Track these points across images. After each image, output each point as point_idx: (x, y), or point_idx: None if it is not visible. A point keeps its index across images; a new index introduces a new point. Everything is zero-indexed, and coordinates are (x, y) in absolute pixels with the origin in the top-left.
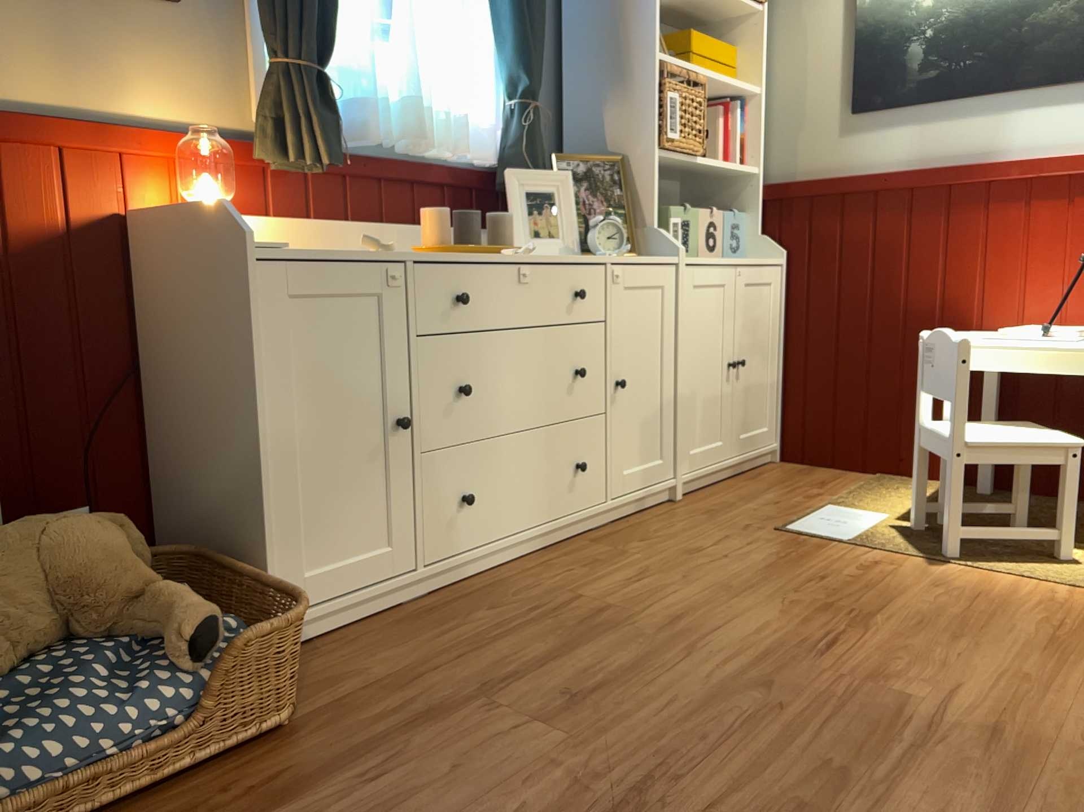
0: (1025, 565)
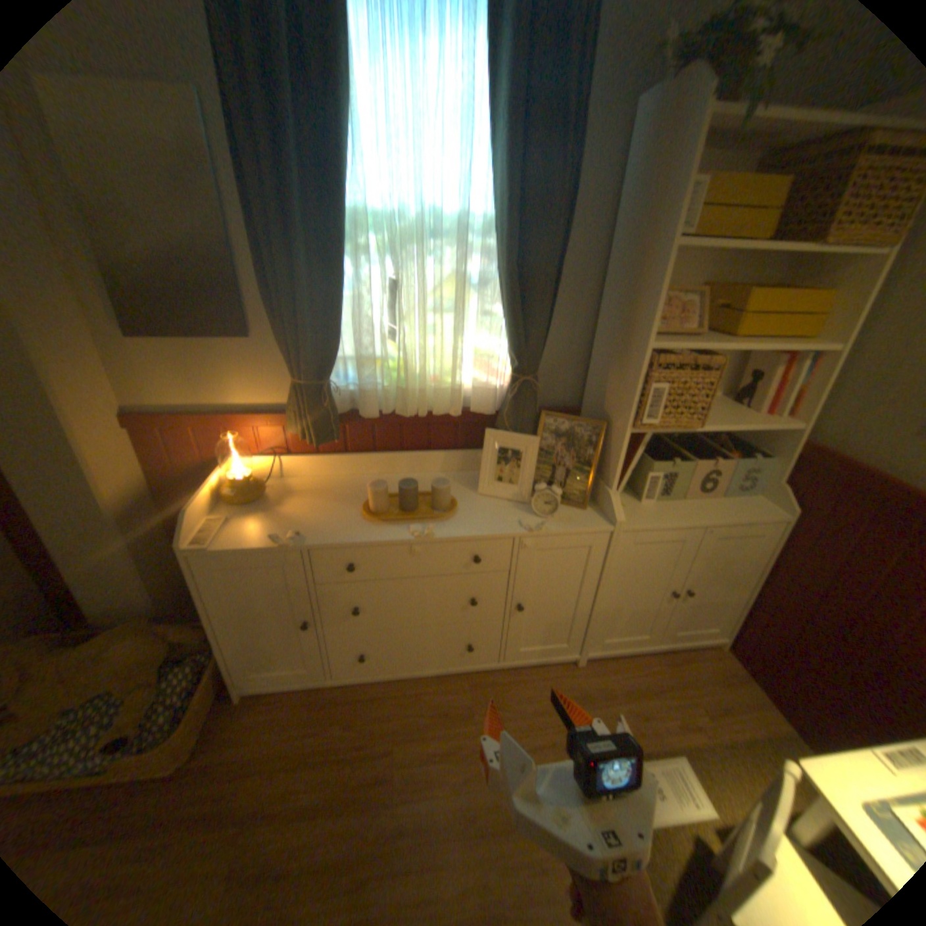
0: None
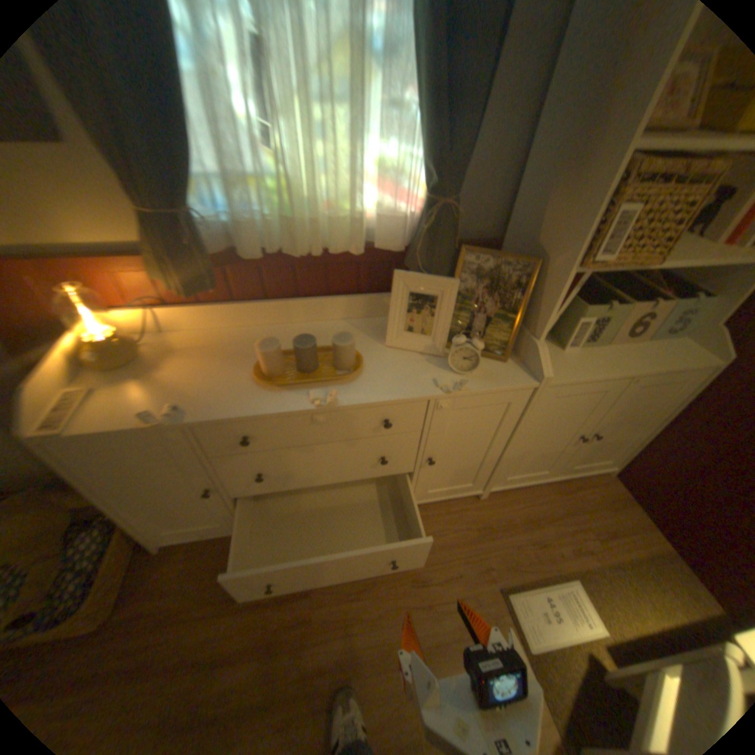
0: None
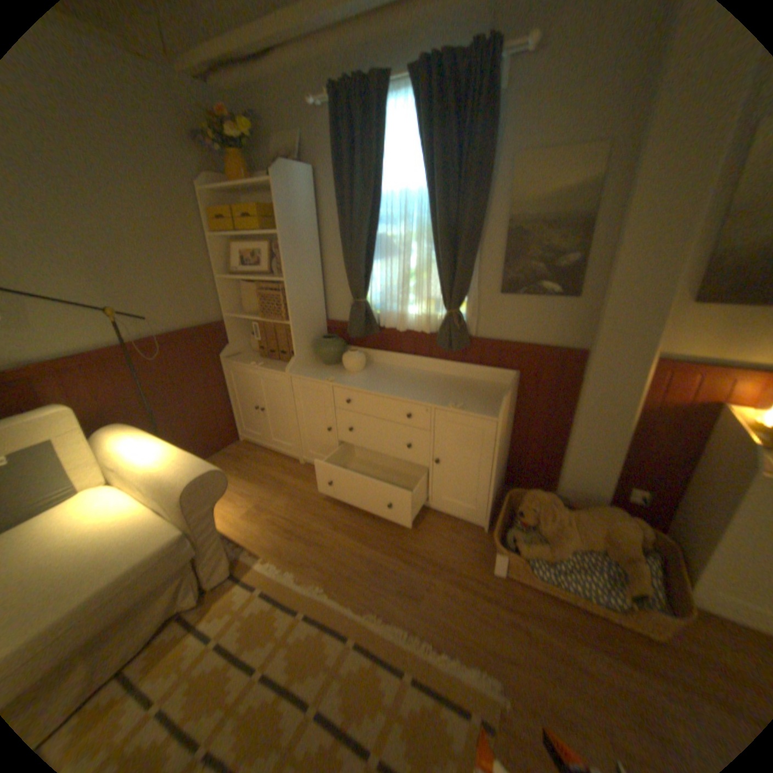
0: None
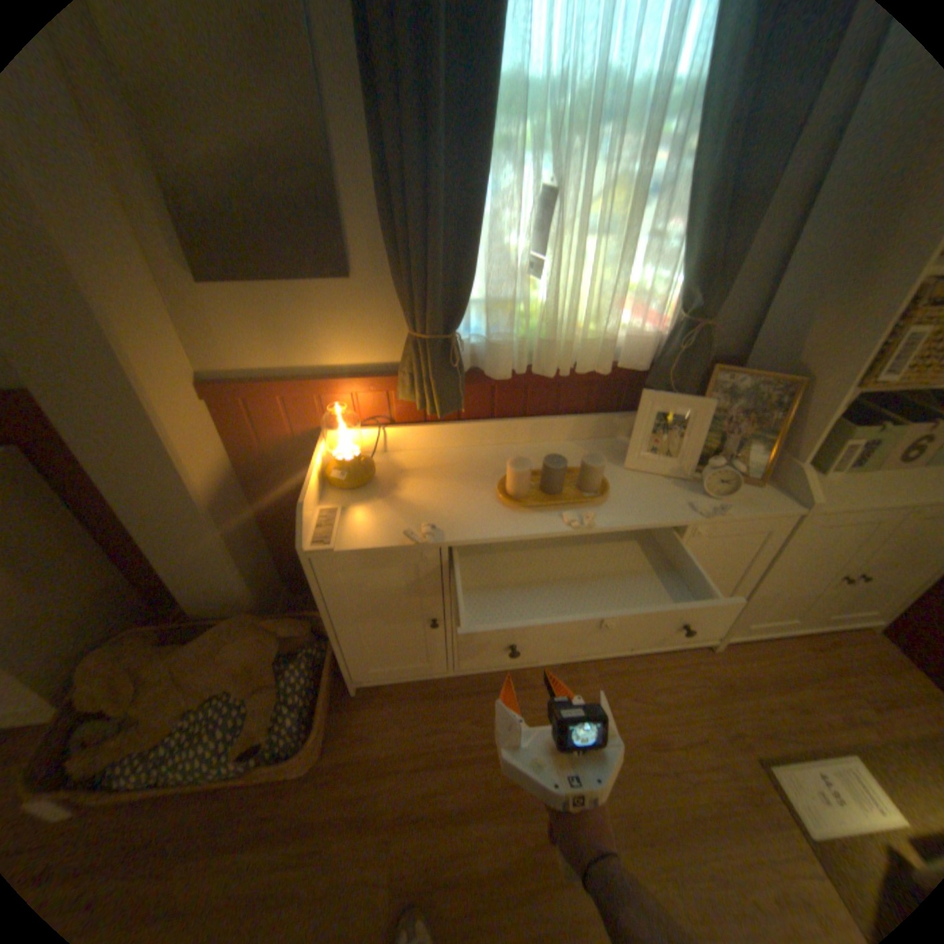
0: None
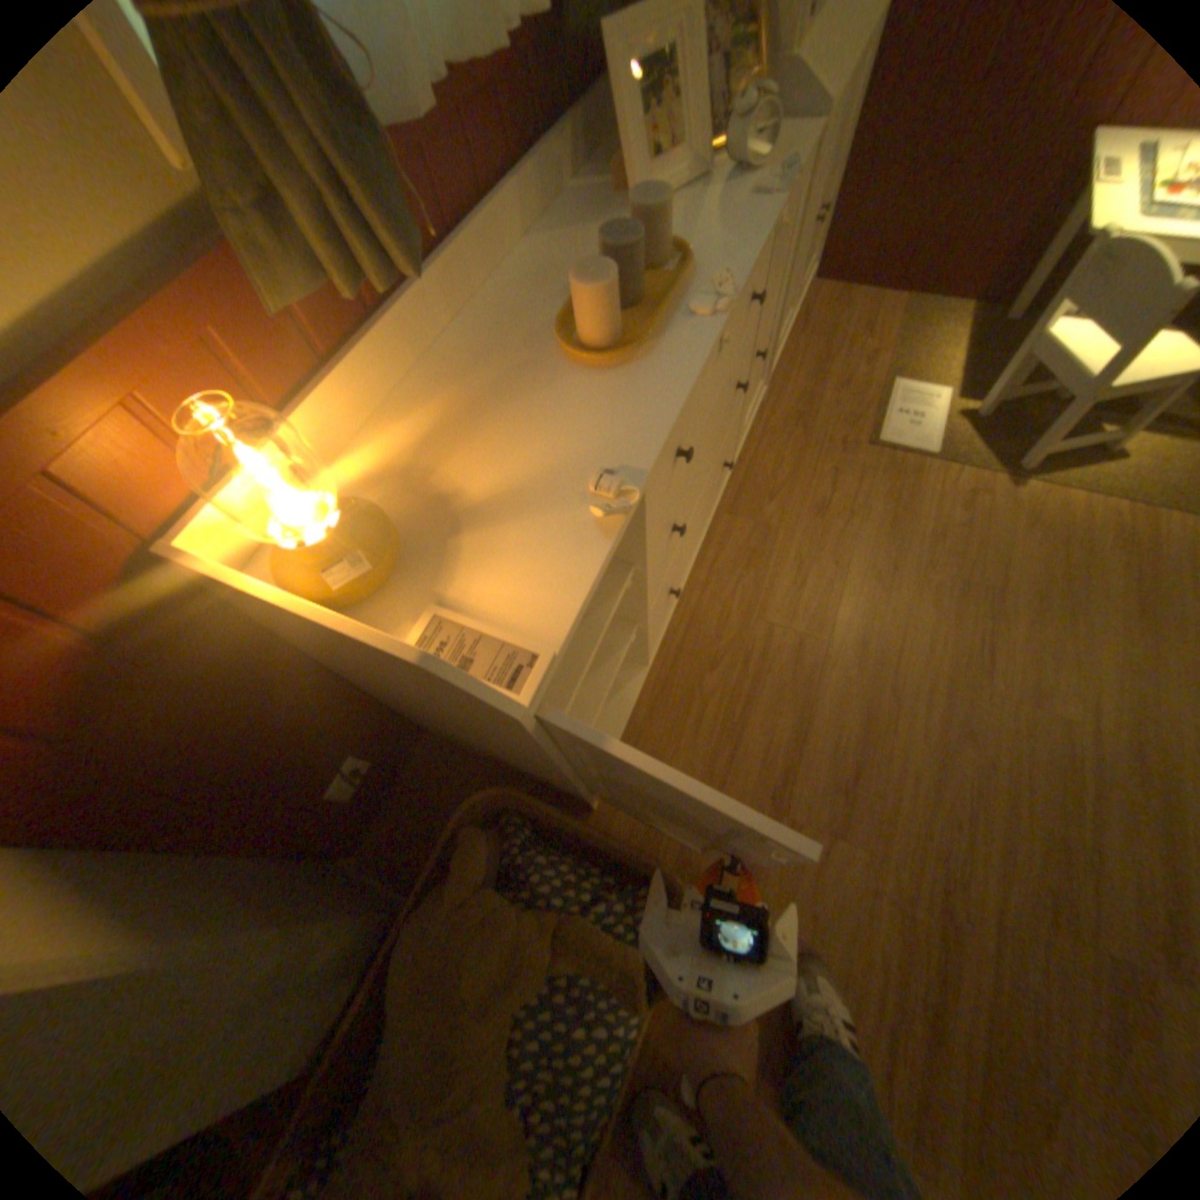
0: (1085, 469)
